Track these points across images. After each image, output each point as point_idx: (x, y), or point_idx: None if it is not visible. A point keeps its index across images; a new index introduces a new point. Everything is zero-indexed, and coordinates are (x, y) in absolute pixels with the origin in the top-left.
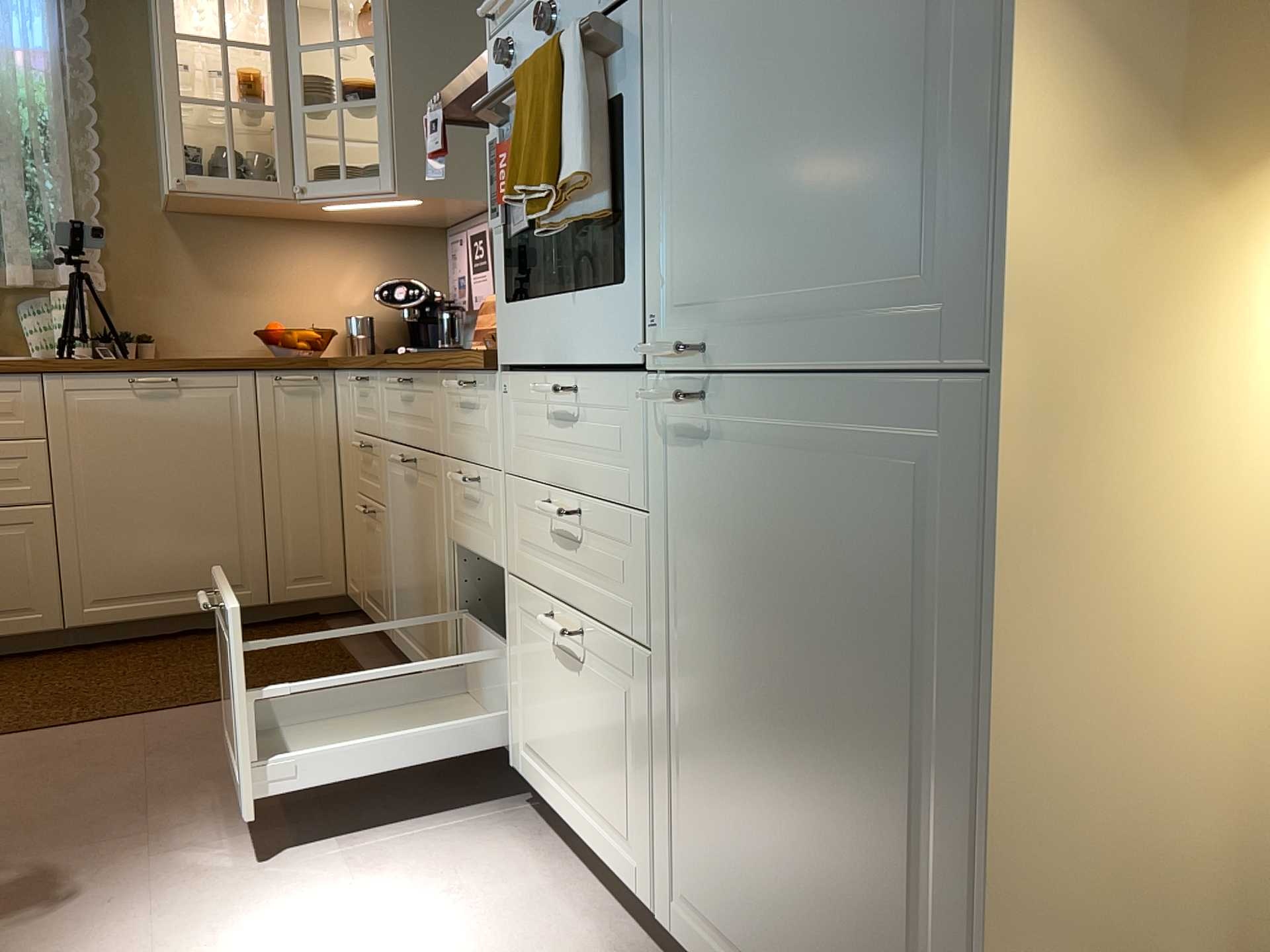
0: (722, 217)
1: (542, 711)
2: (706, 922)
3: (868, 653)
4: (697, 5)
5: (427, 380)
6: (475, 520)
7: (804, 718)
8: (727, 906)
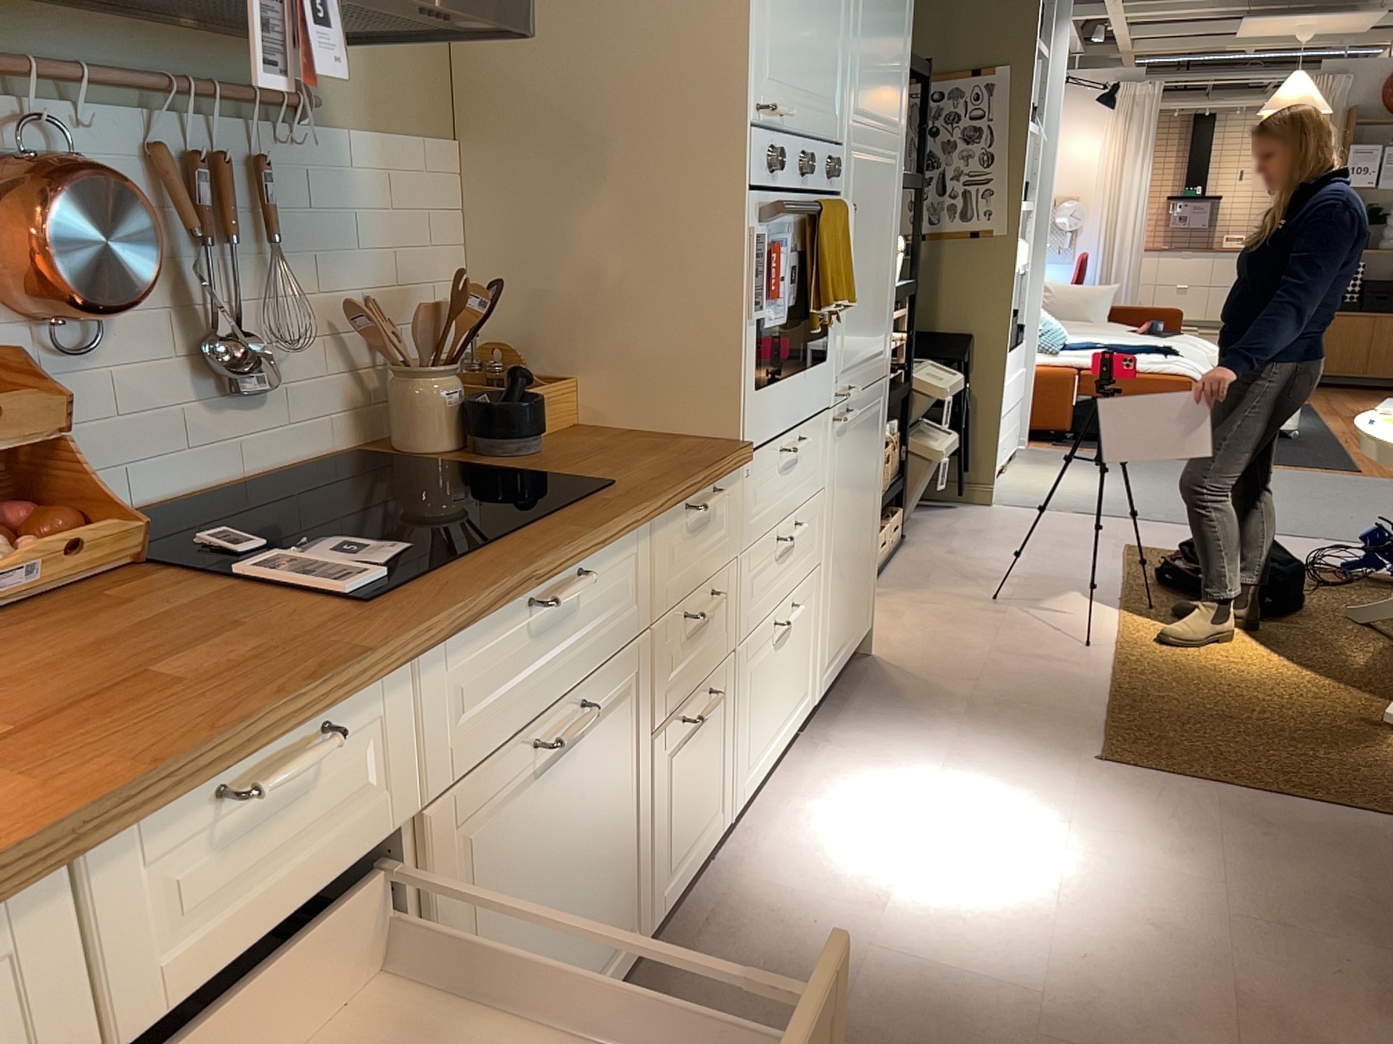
0: (855, 326)
1: (760, 715)
2: (830, 660)
3: (869, 476)
4: (855, 224)
5: (621, 545)
6: (699, 648)
7: (858, 518)
8: (837, 637)
